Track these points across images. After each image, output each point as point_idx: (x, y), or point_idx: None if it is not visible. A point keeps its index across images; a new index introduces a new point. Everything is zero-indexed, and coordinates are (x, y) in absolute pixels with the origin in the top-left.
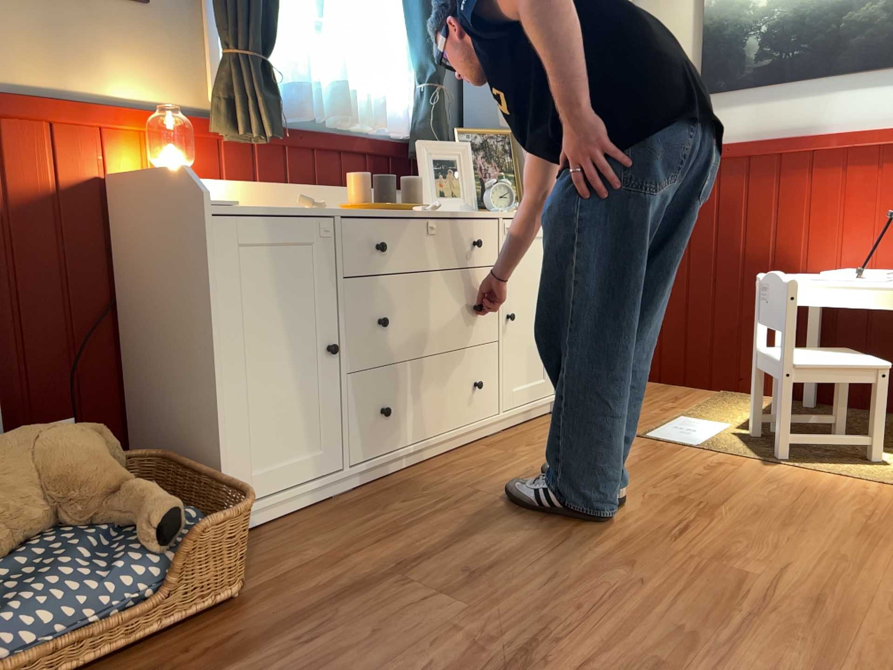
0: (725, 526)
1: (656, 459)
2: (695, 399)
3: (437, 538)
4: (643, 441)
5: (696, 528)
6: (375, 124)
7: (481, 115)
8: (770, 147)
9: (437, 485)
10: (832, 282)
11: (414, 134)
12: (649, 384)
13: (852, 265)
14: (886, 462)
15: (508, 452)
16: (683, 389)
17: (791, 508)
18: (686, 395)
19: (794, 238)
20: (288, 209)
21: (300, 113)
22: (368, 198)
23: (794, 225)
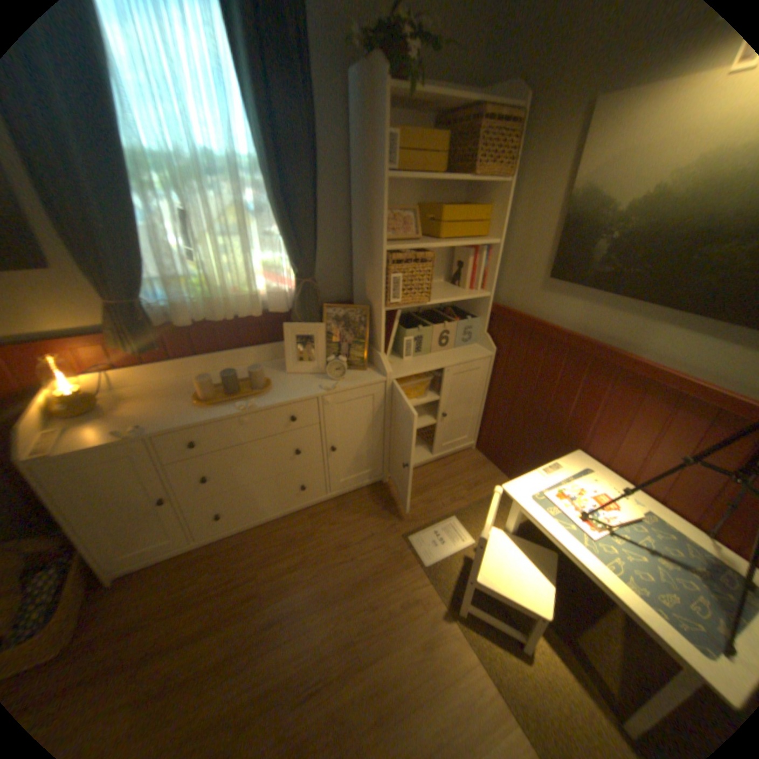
0: (339, 704)
1: (384, 578)
2: (487, 491)
3: (189, 629)
4: (400, 546)
5: (321, 696)
6: (252, 314)
7: (360, 284)
8: (589, 348)
9: (245, 559)
10: (559, 514)
11: (294, 309)
12: (476, 457)
13: (623, 470)
14: (534, 662)
15: (314, 529)
16: (492, 472)
17: (403, 701)
18: (487, 483)
19: (587, 425)
20: (115, 433)
21: (180, 323)
22: (209, 394)
23: (590, 417)
